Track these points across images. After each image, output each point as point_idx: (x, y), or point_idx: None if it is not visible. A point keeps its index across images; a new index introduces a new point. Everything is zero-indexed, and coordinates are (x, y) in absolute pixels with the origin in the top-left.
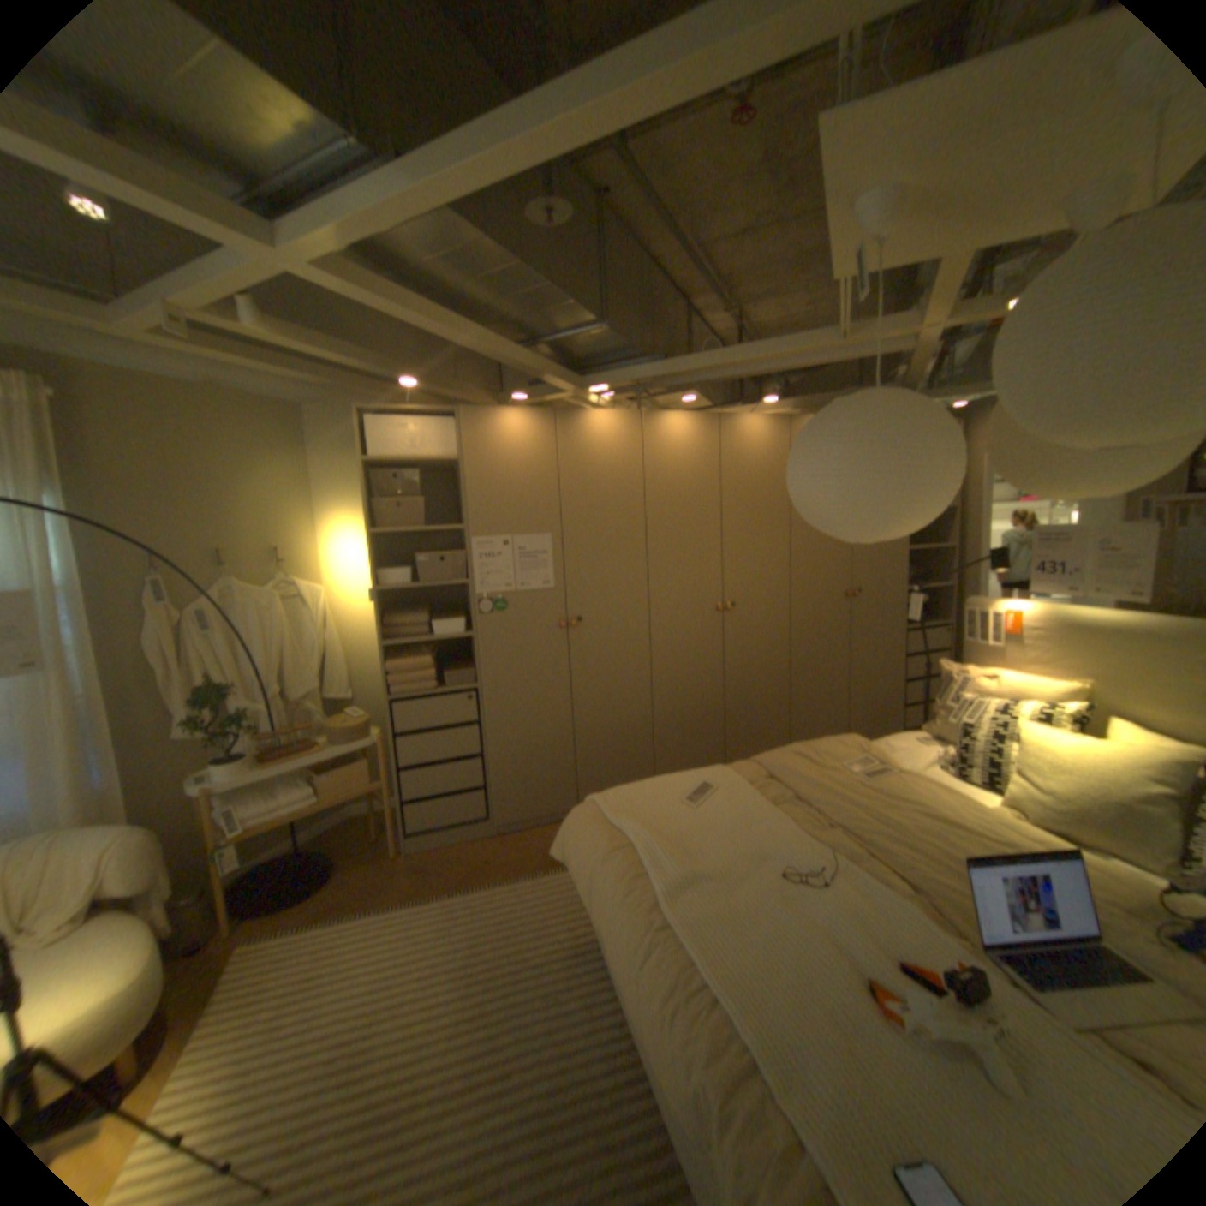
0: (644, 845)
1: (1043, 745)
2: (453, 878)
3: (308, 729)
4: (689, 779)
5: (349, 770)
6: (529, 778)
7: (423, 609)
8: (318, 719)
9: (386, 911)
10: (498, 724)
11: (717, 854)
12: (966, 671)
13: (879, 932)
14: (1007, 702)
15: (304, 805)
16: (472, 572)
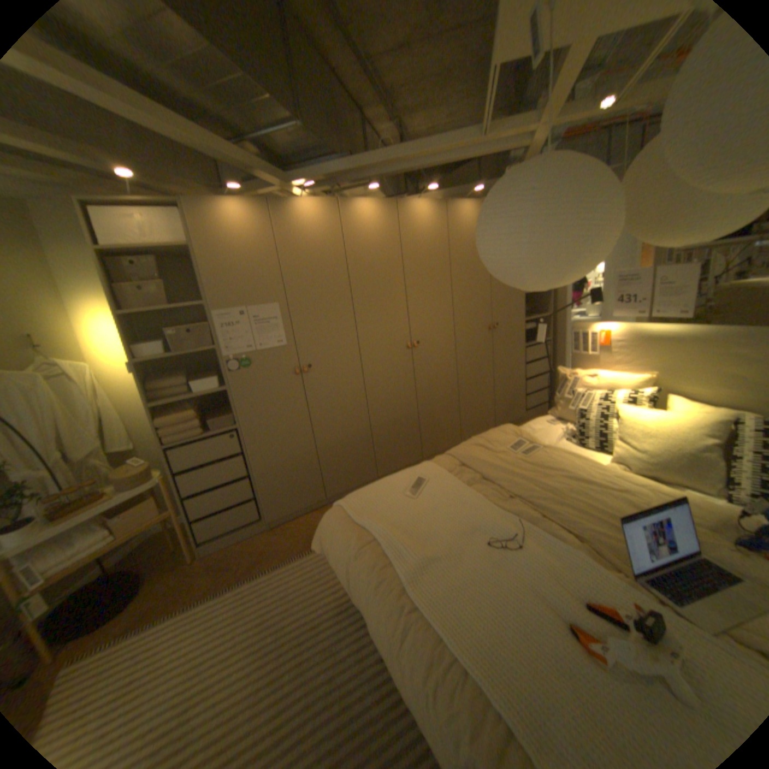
0: (384, 539)
1: (635, 420)
2: (240, 570)
3: (92, 484)
4: (407, 476)
5: (138, 509)
6: (287, 485)
7: (180, 372)
8: (104, 472)
9: (189, 608)
10: (257, 452)
11: (438, 535)
12: (575, 373)
13: (565, 580)
14: (604, 392)
15: (101, 545)
16: (216, 339)
